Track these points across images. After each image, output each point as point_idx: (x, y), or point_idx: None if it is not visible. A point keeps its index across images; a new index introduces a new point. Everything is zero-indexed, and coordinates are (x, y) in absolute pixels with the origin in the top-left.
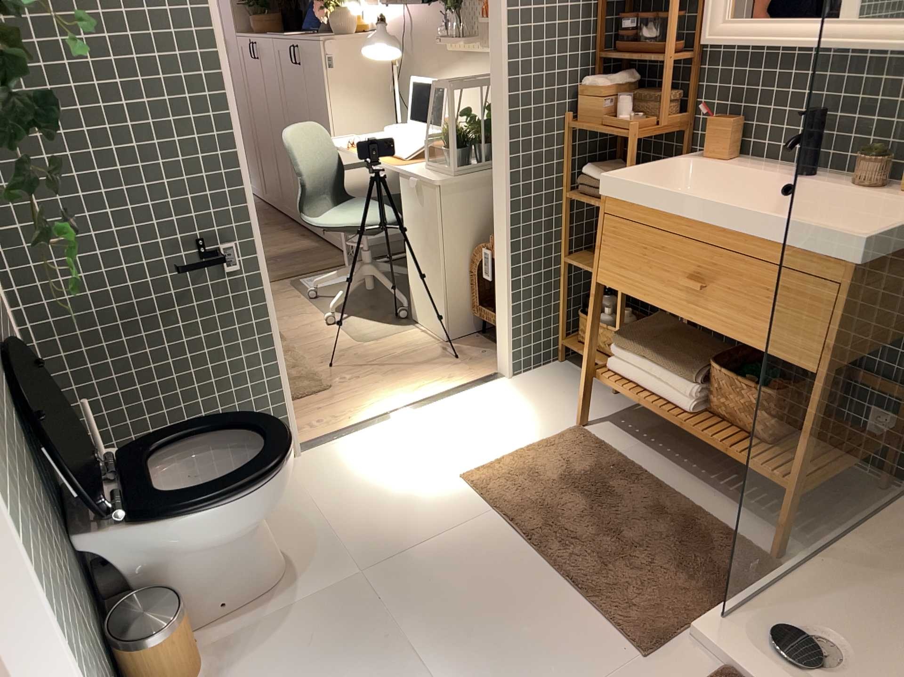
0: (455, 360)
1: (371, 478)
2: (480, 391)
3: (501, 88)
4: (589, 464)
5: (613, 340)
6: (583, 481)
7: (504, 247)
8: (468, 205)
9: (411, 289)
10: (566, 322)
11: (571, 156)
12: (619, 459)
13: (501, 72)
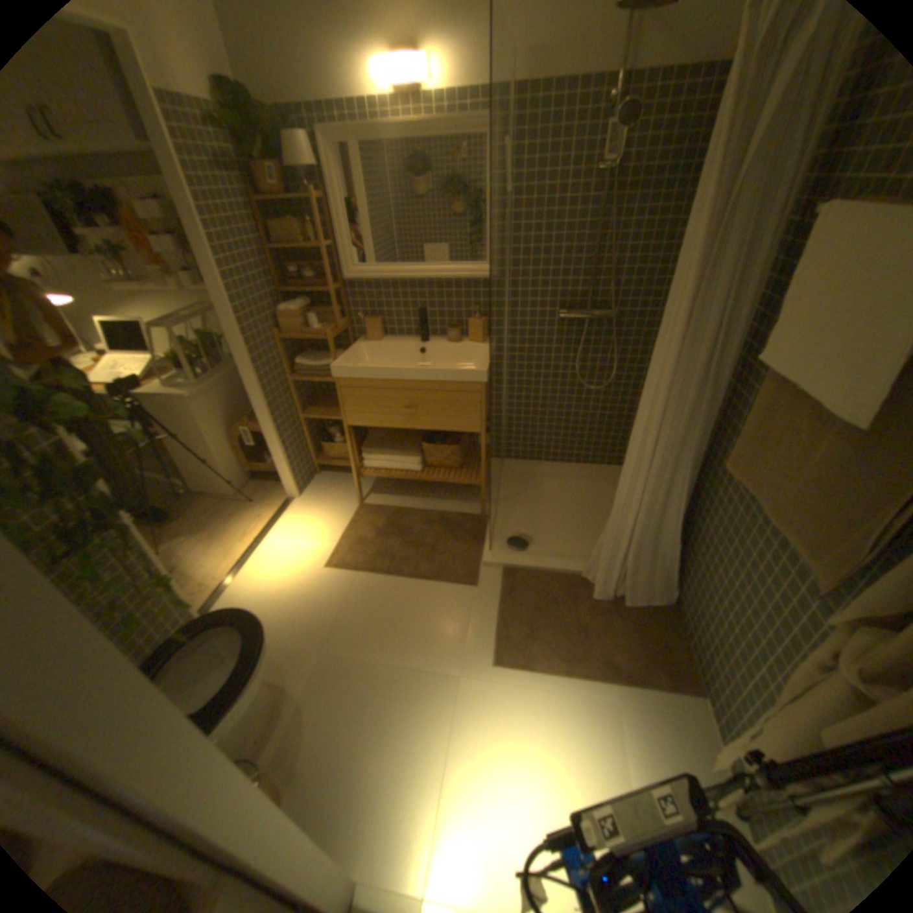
0: (251, 504)
1: (270, 602)
2: (287, 514)
3: (231, 324)
4: (382, 519)
5: (359, 451)
6: (386, 529)
7: (268, 423)
8: (211, 402)
9: (182, 473)
10: (315, 451)
11: (286, 355)
12: (393, 508)
13: (227, 313)
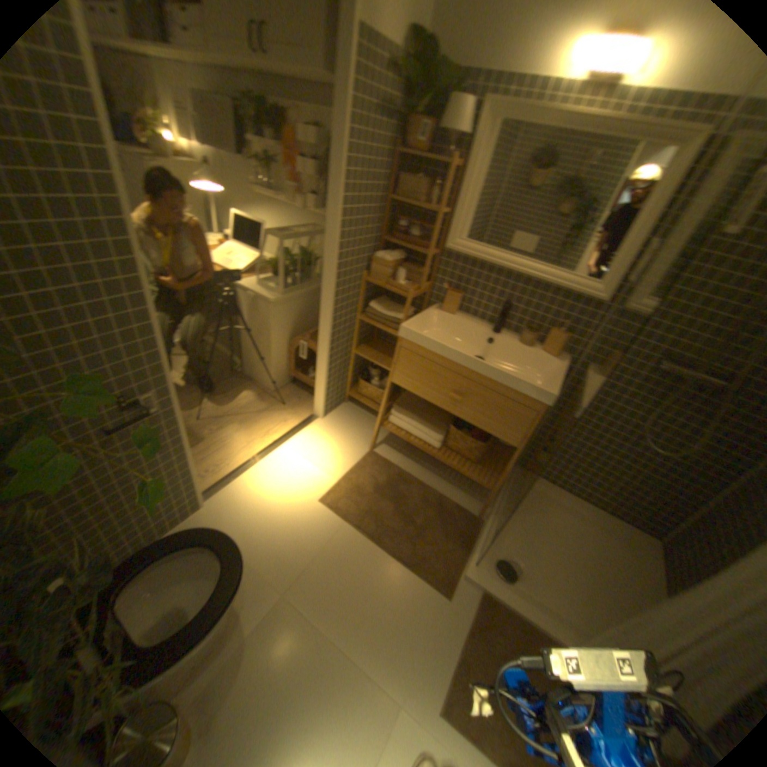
0: (281, 406)
1: (259, 514)
2: (305, 430)
3: (330, 256)
4: (383, 476)
5: (388, 404)
6: (384, 489)
7: (323, 350)
8: (286, 311)
9: (241, 357)
10: (350, 383)
11: (363, 296)
12: (396, 469)
13: (331, 246)
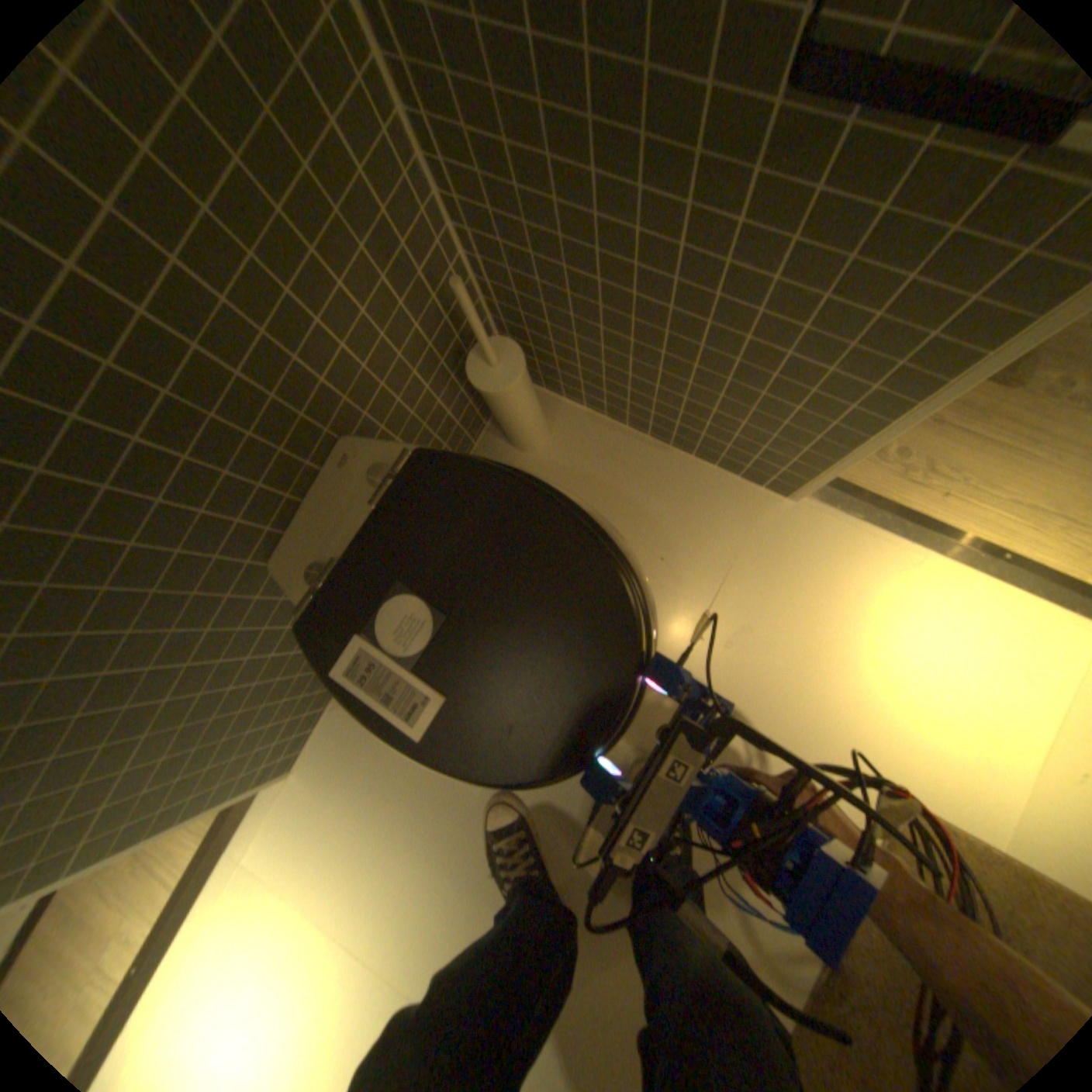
0: None
1: (815, 650)
2: None
3: None
4: None
5: None
6: None
7: None
8: None
9: None
10: None
11: None
12: None
13: None
